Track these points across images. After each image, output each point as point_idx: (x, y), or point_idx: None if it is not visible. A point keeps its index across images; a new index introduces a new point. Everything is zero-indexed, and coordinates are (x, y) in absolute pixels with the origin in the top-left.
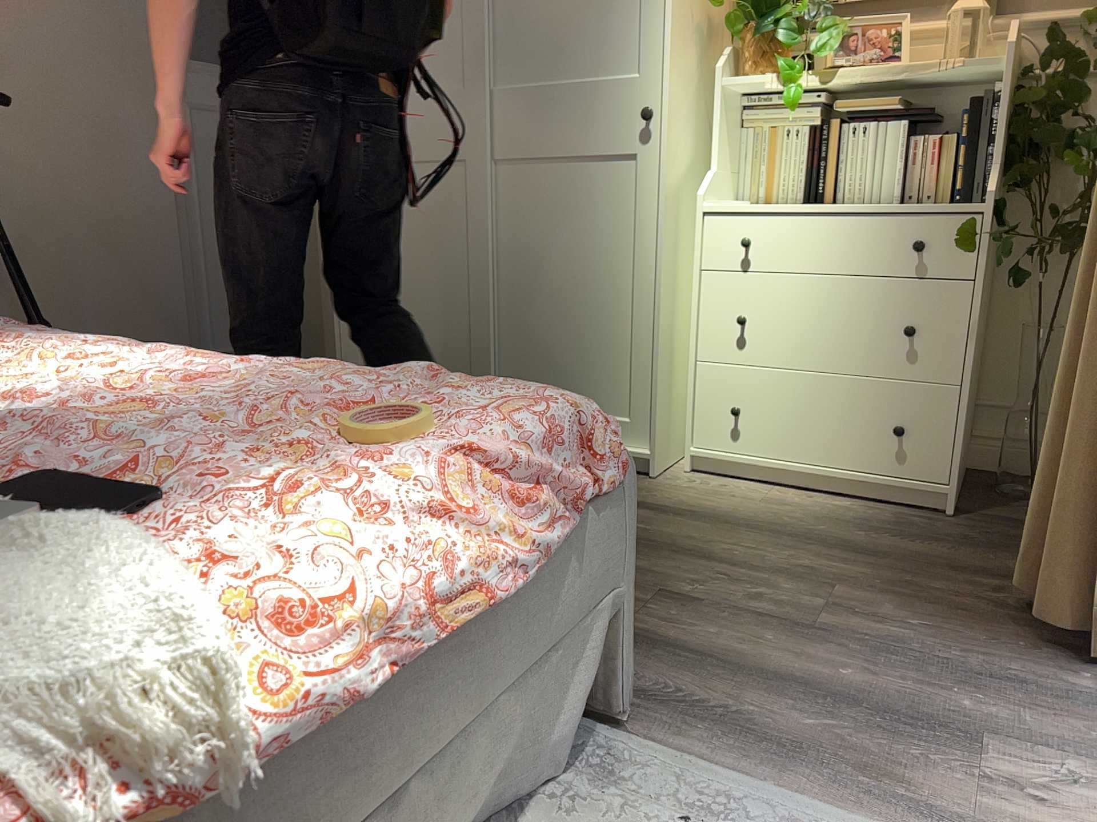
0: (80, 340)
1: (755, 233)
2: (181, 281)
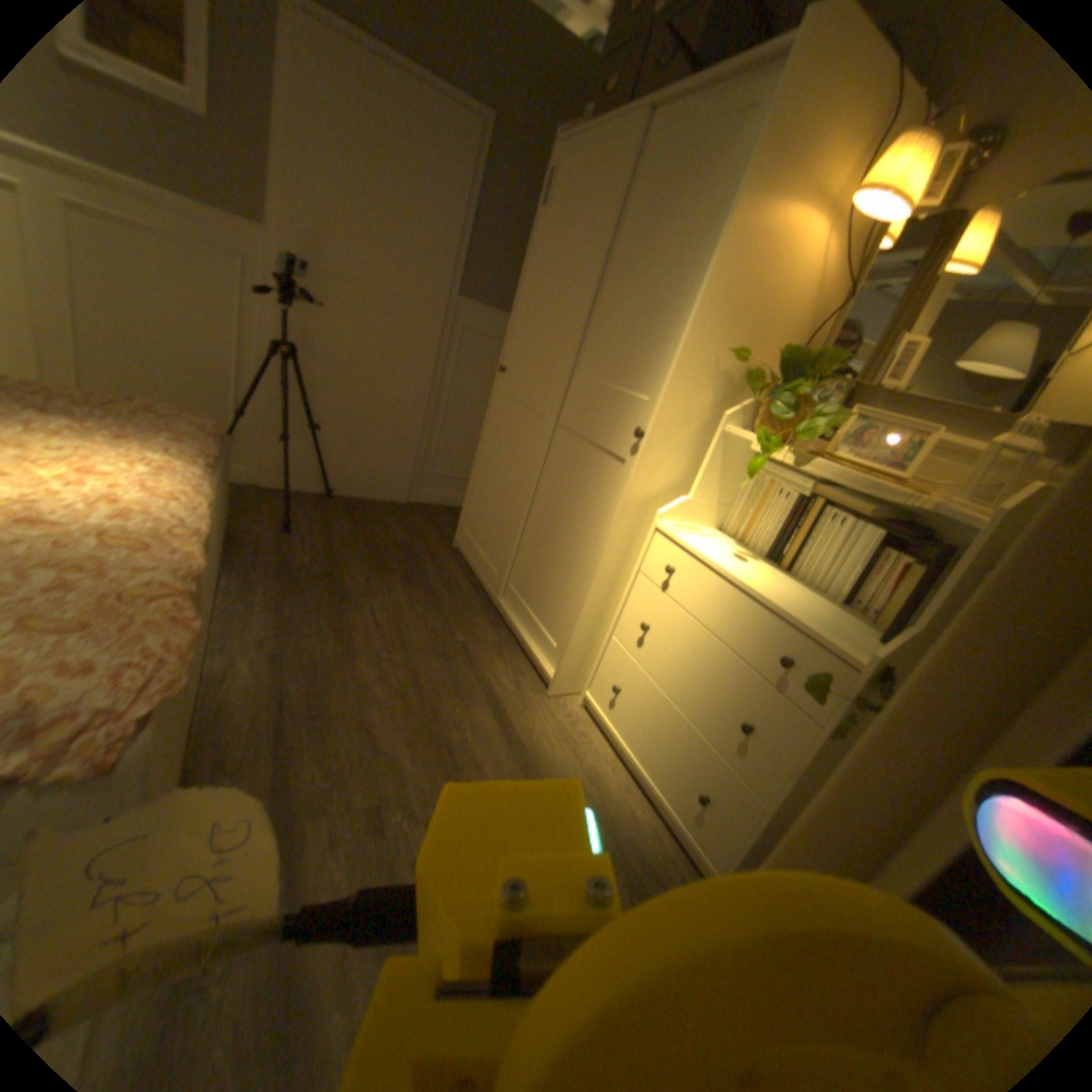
0: (159, 451)
1: (681, 564)
2: (418, 426)
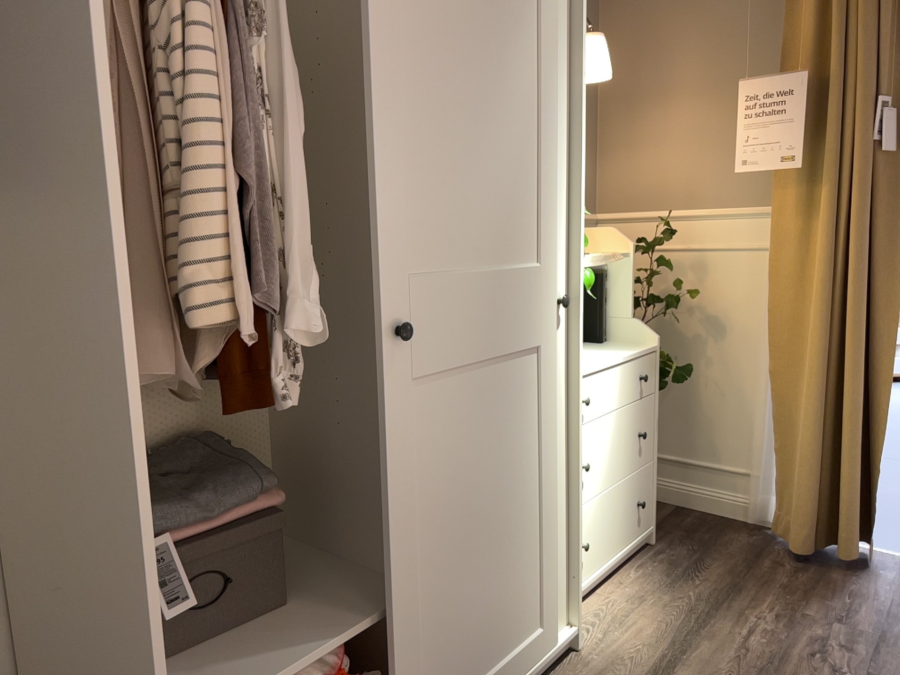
0: None
1: (586, 392)
2: None
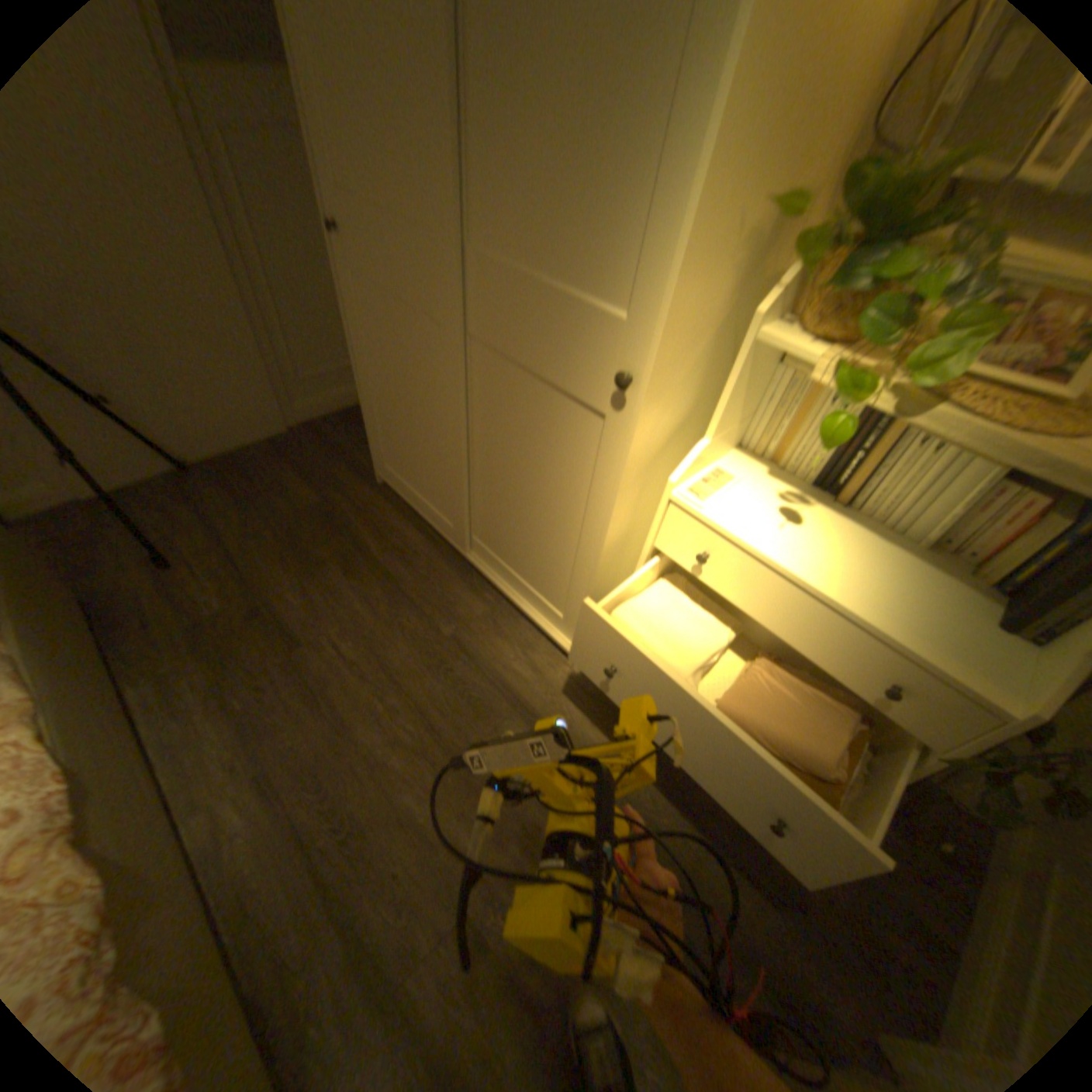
0: None
1: (718, 551)
2: (243, 325)
